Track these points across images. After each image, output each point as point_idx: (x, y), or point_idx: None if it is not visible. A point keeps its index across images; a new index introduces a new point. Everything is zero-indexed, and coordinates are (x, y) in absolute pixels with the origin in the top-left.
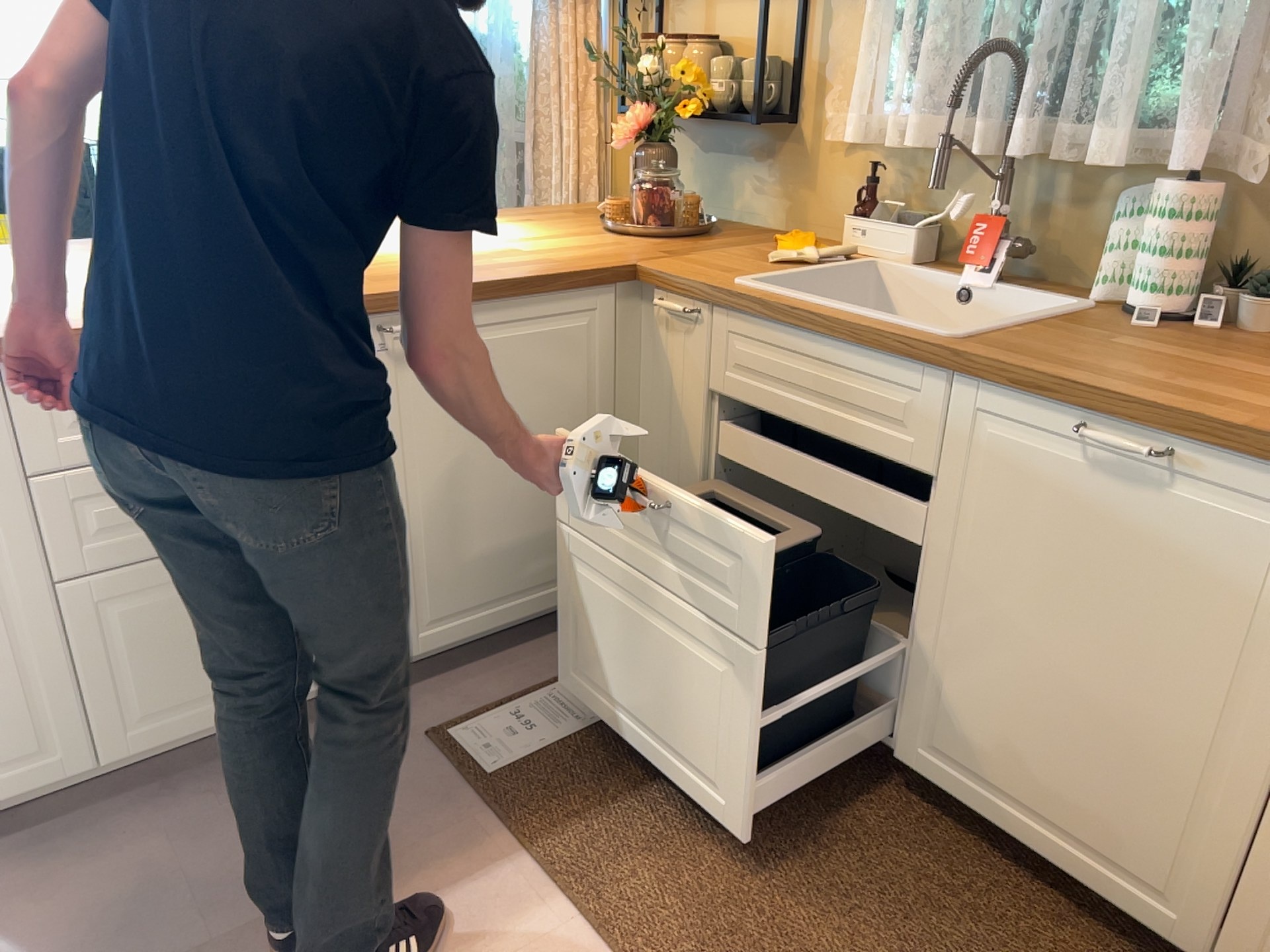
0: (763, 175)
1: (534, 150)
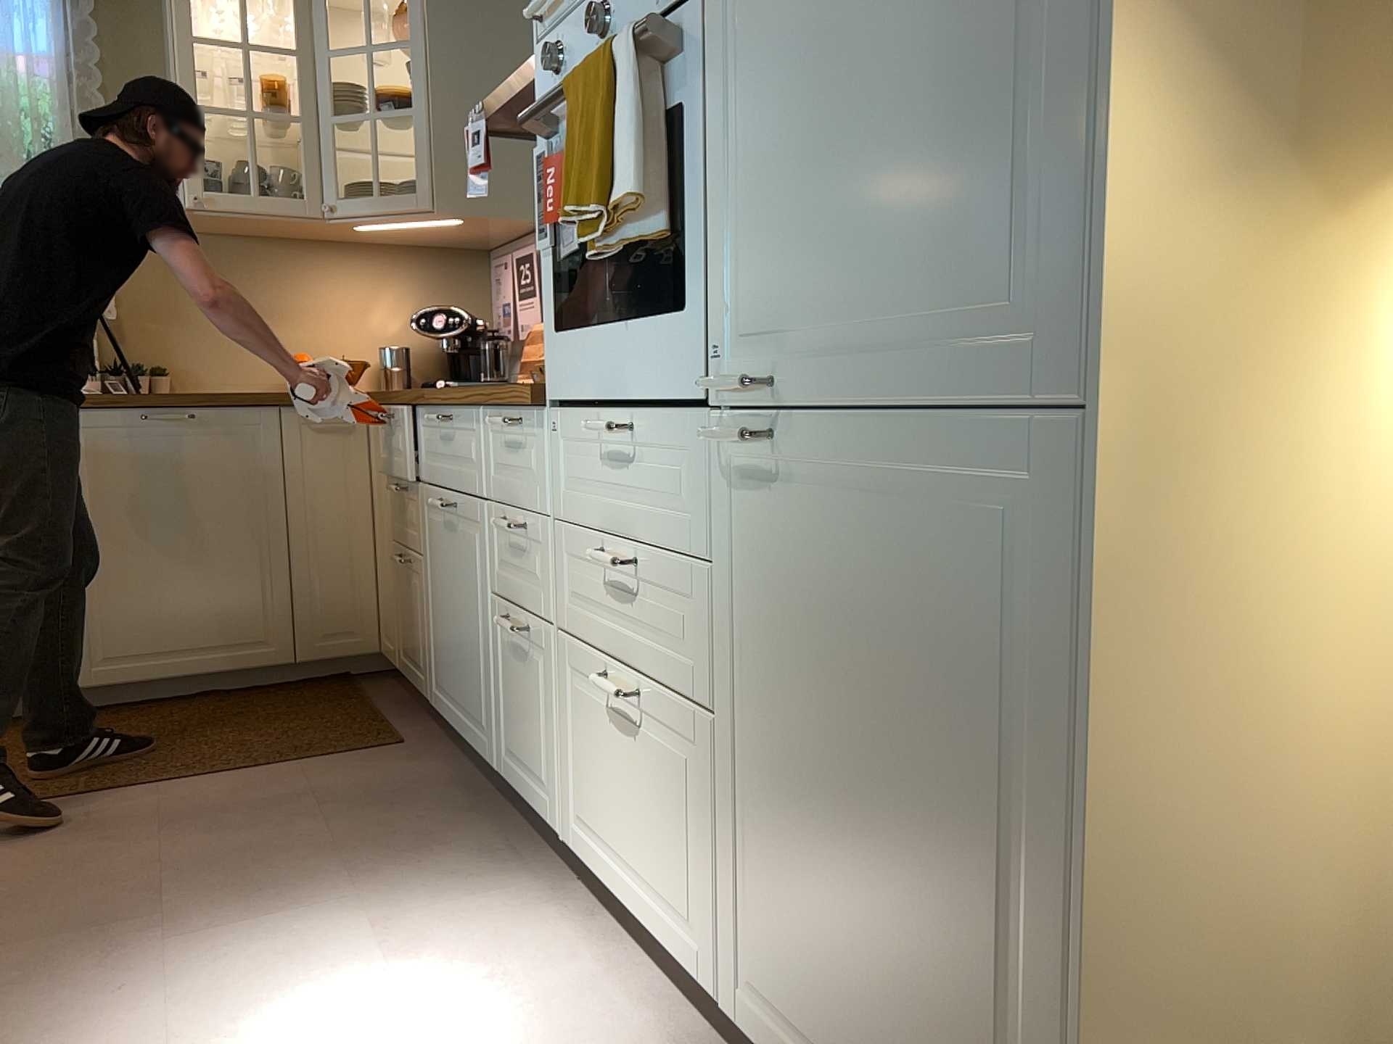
0: None
1: None
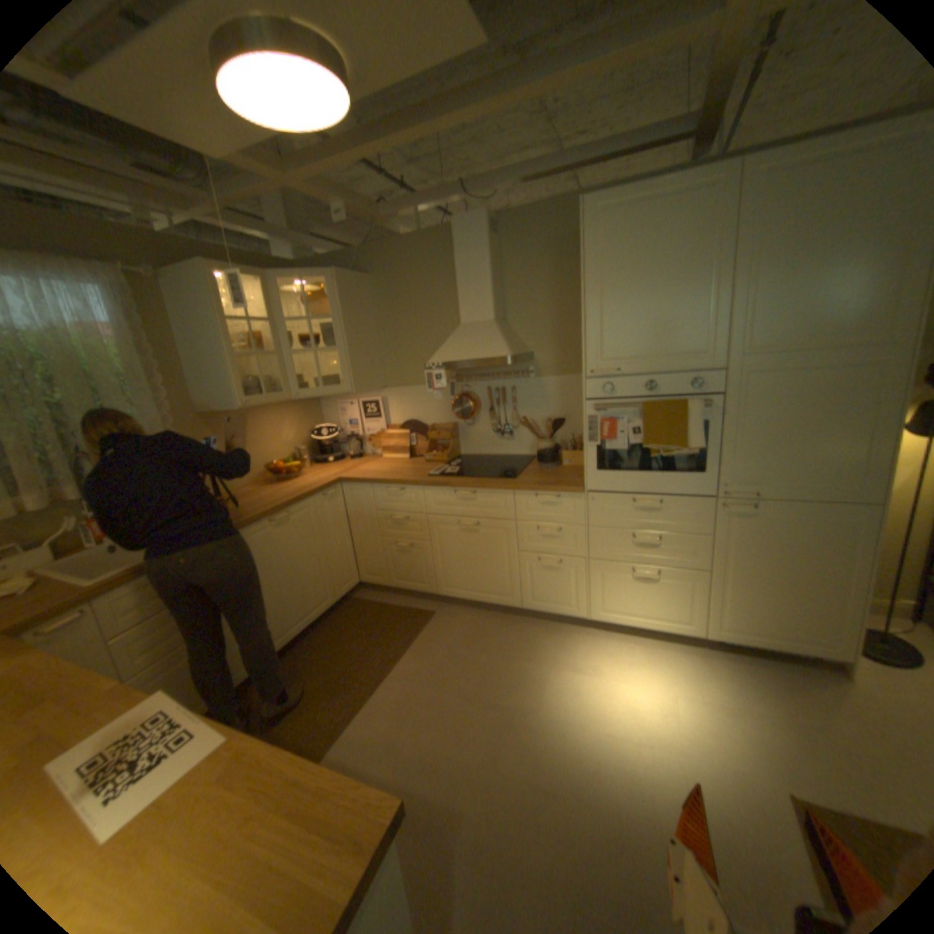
0: None
1: None
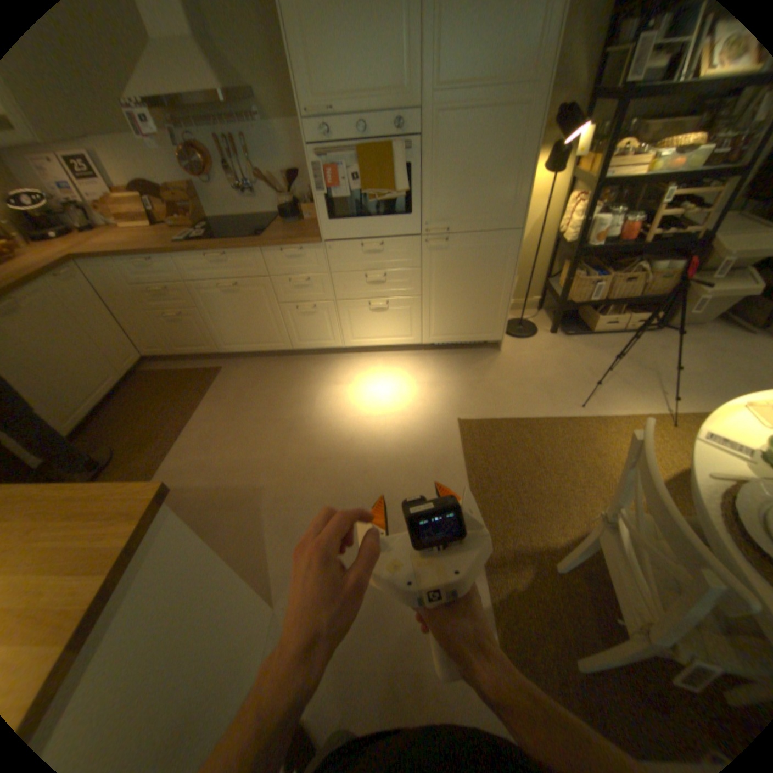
0: None
1: None
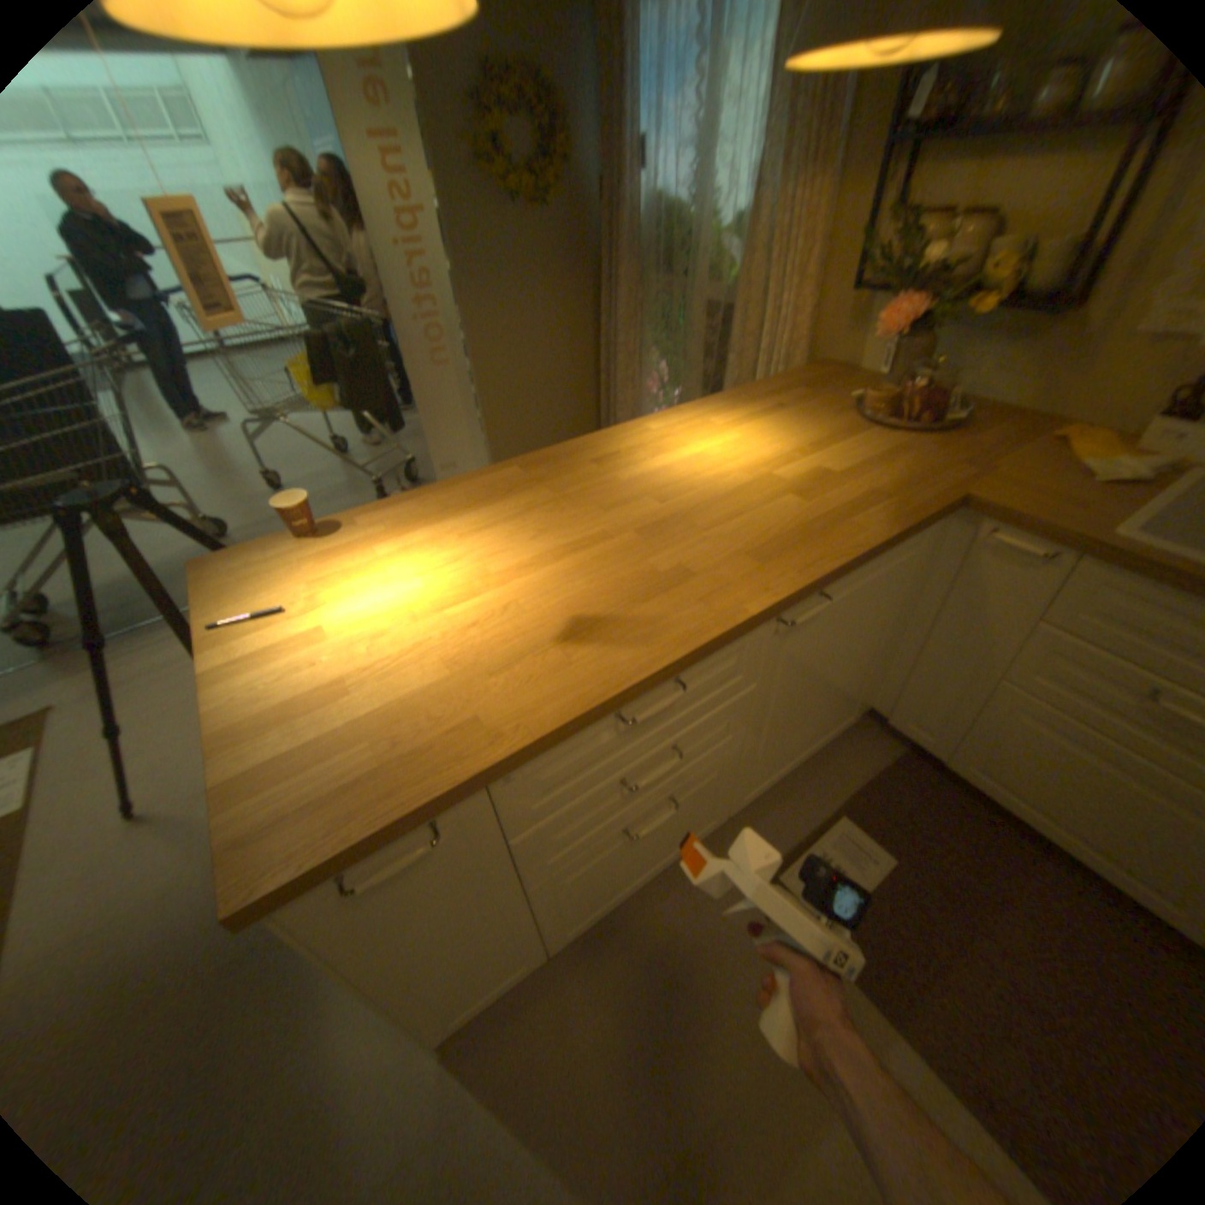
0: (1018, 351)
1: (743, 314)
